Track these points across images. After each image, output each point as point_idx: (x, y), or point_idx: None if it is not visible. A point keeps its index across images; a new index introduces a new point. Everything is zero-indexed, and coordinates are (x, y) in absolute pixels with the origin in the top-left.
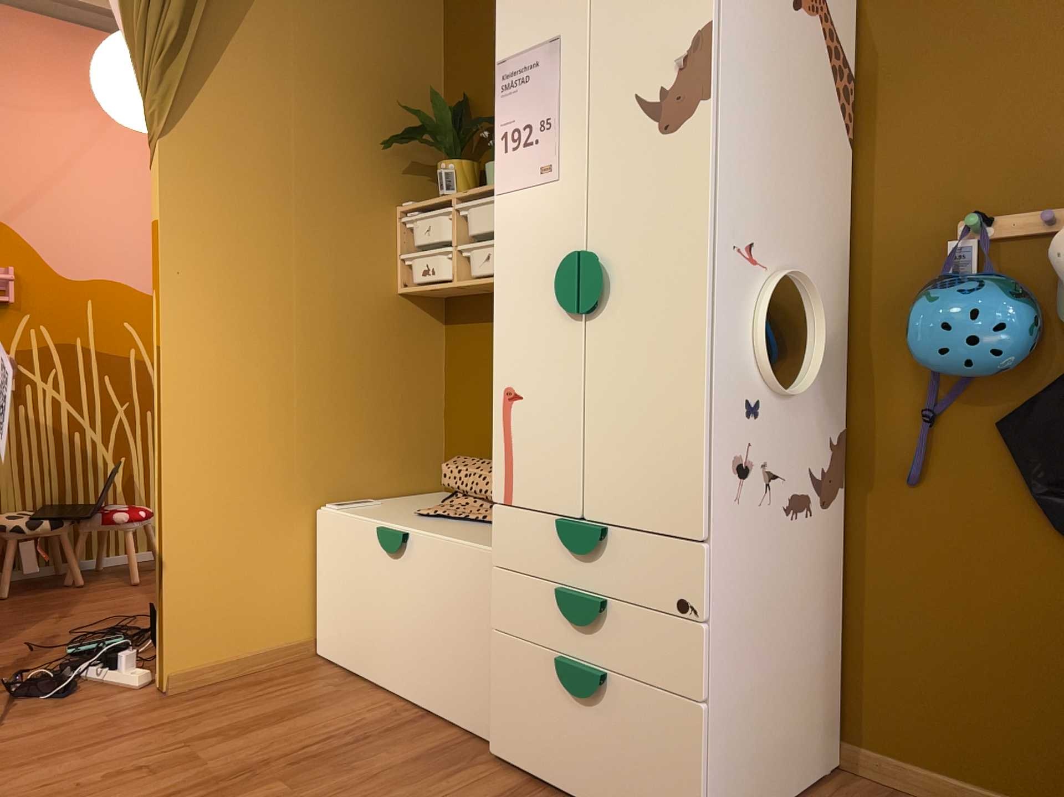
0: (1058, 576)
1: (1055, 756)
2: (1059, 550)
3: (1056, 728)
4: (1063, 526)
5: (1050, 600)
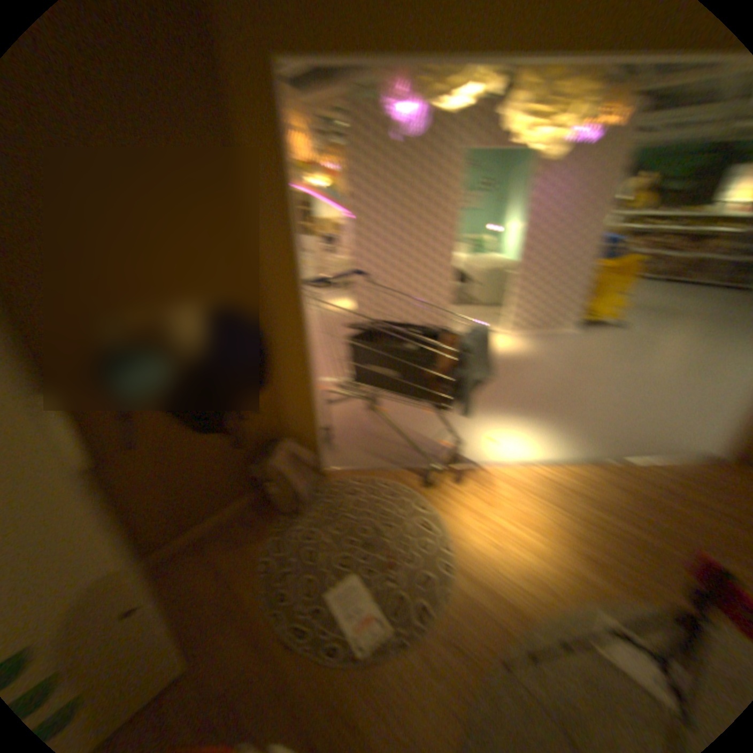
0: (196, 447)
1: (213, 497)
2: (193, 439)
3: (211, 490)
4: (196, 432)
5: (196, 456)
